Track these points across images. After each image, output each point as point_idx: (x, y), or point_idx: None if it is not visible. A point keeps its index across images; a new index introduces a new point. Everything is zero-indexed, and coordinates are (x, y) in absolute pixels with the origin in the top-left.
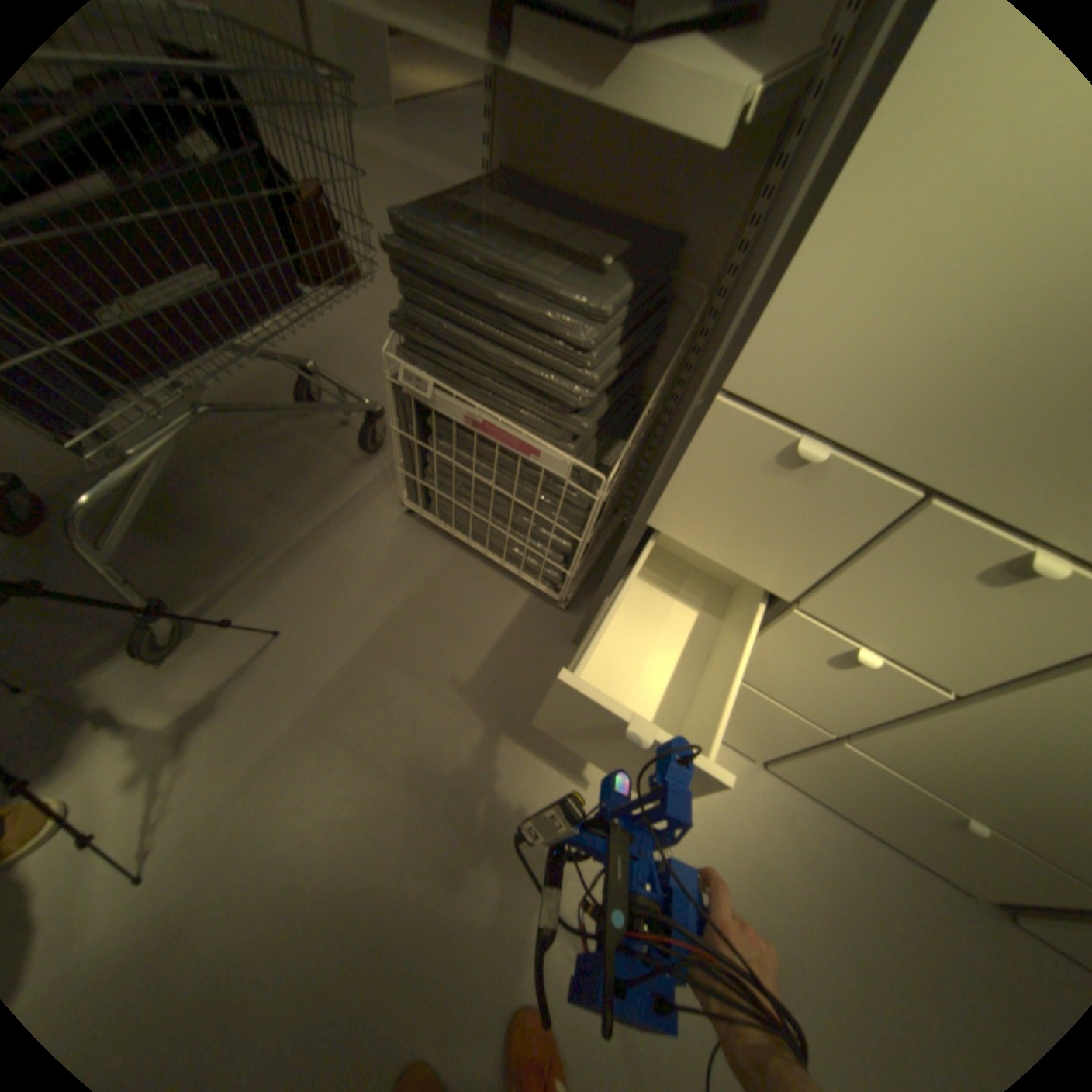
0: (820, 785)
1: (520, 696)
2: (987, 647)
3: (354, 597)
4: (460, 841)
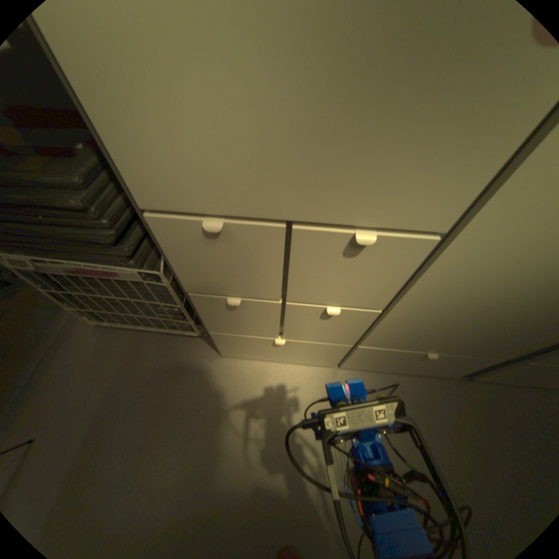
0: (364, 365)
1: (198, 398)
2: (375, 284)
3: (77, 391)
4: (188, 502)
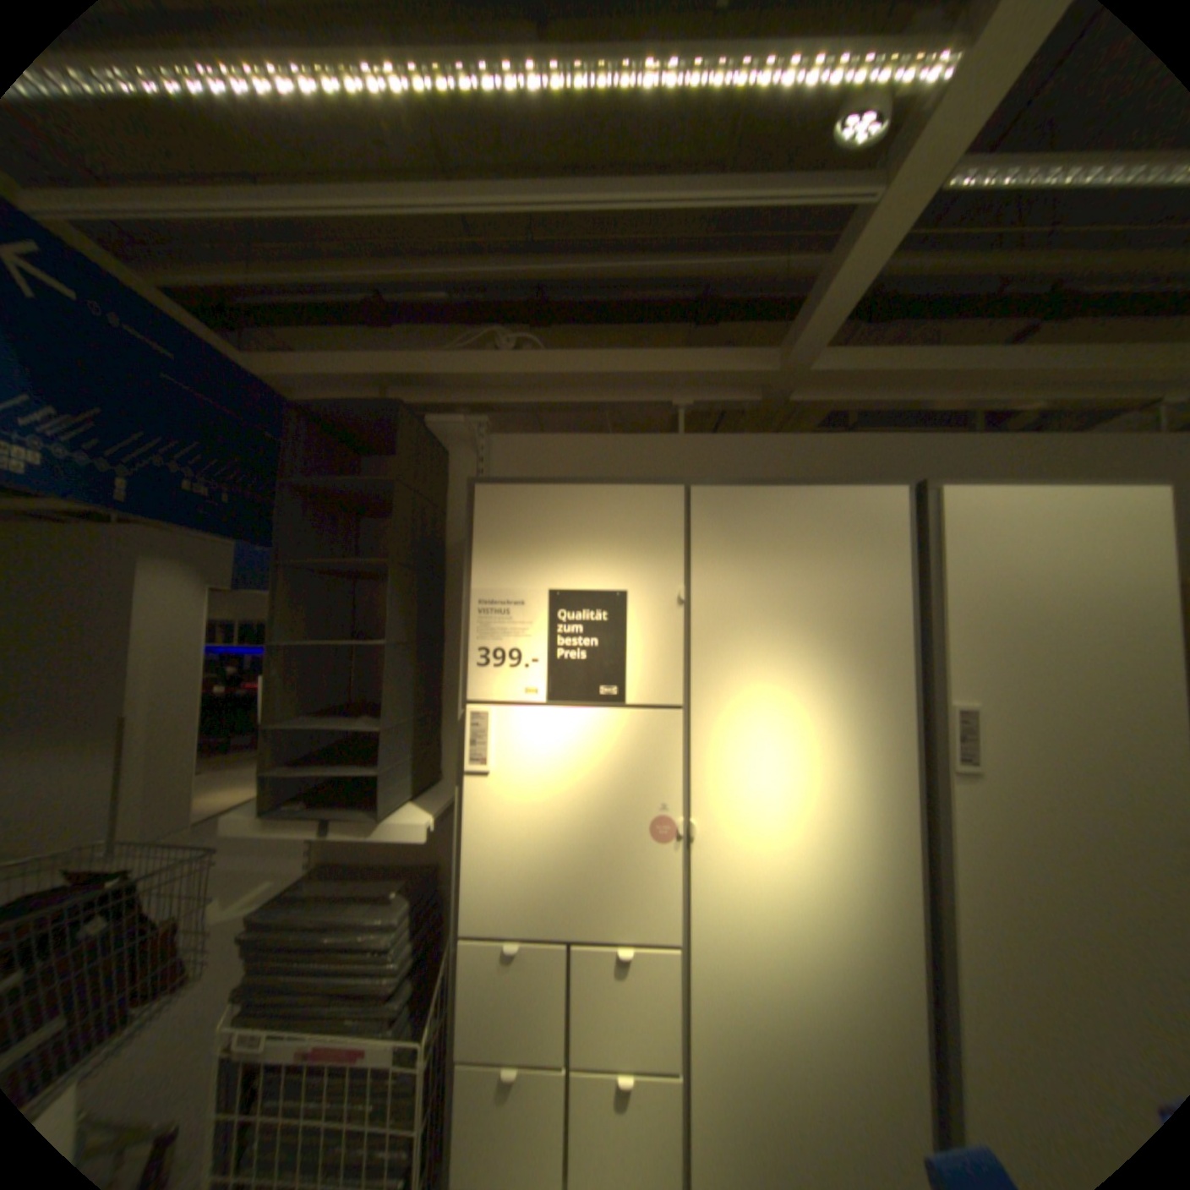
0: None
1: None
2: (655, 1026)
3: None
4: None
